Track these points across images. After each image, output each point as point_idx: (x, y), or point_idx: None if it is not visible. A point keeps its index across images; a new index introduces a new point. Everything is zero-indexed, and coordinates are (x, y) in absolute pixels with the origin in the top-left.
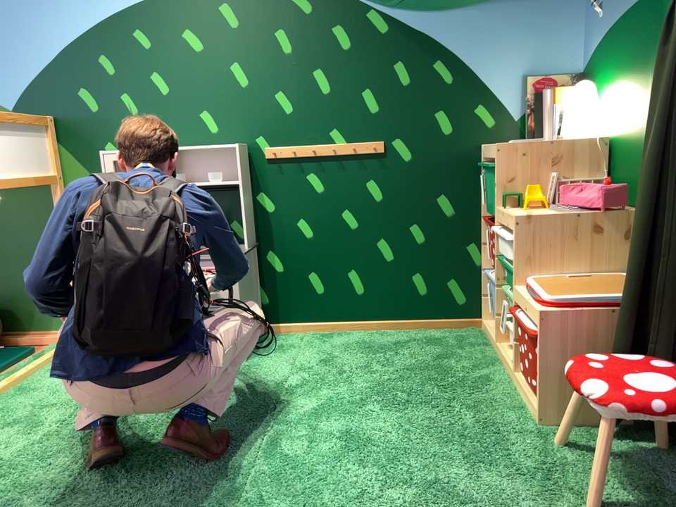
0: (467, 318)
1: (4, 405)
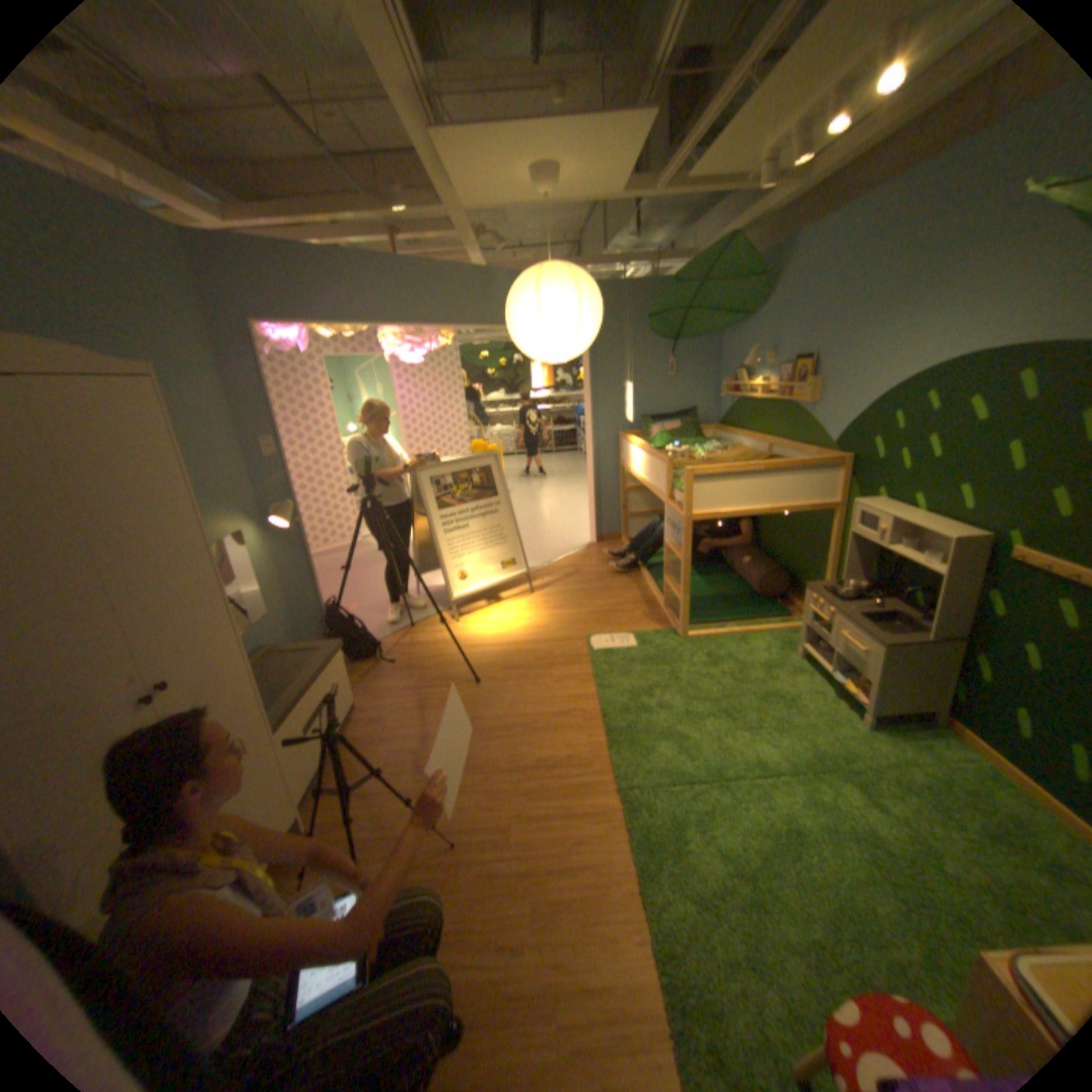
0: None
1: (723, 644)
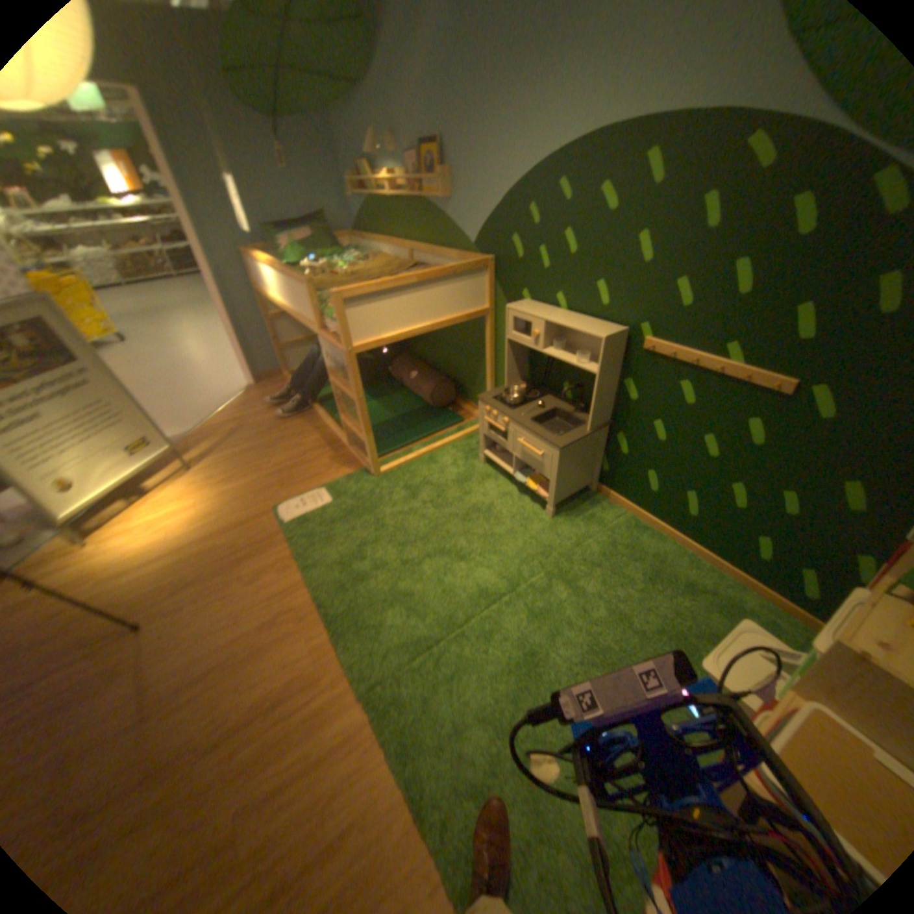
0: (808, 617)
1: (417, 468)
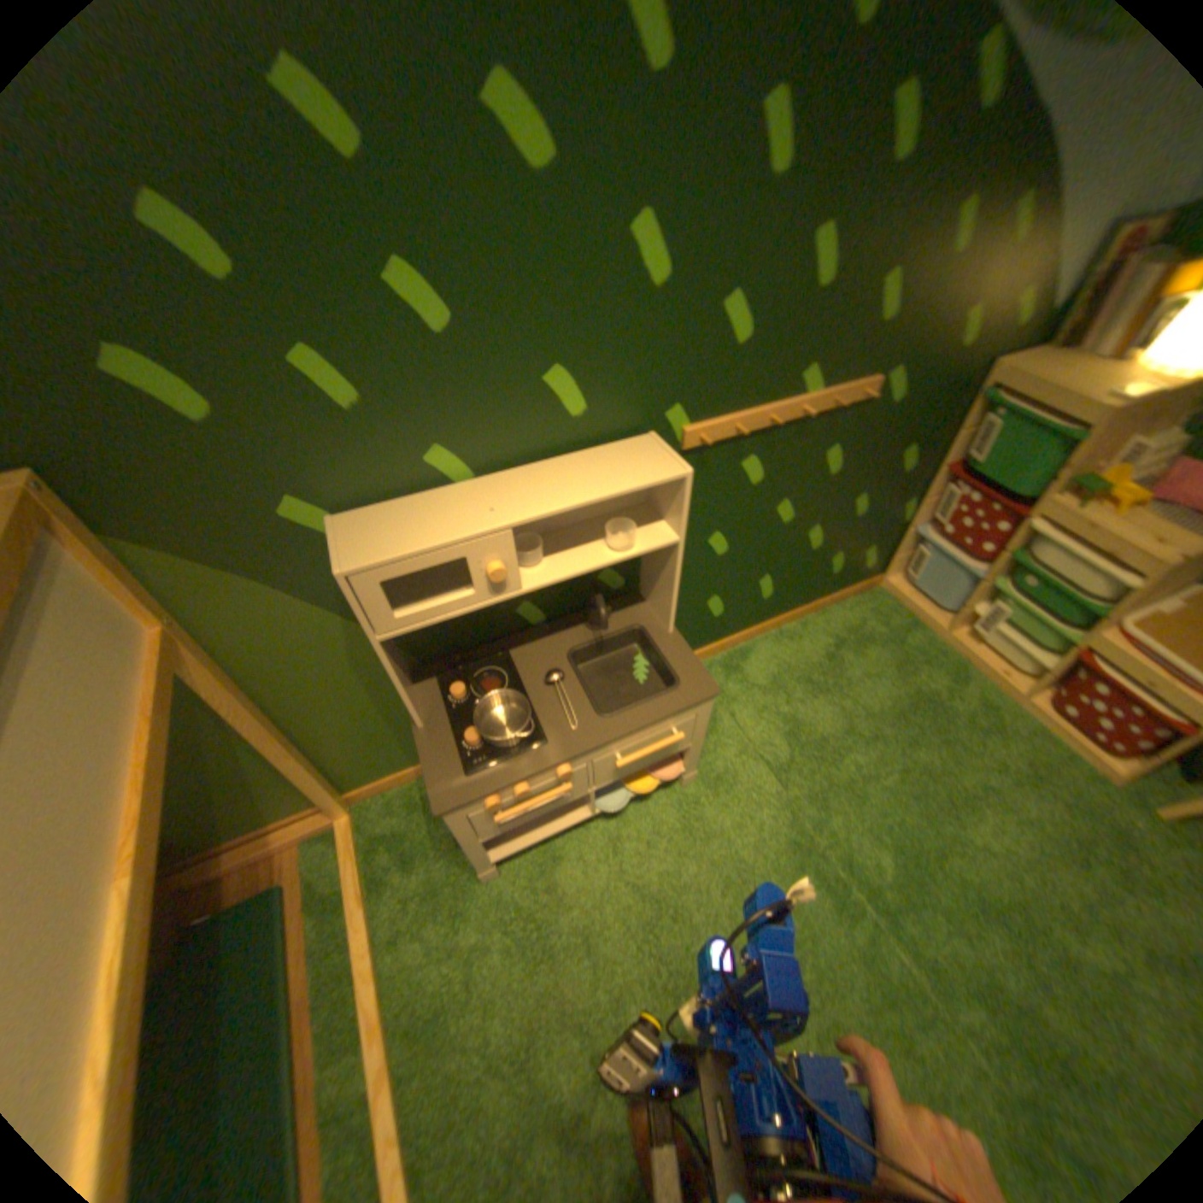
0: (869, 581)
1: (435, 1094)
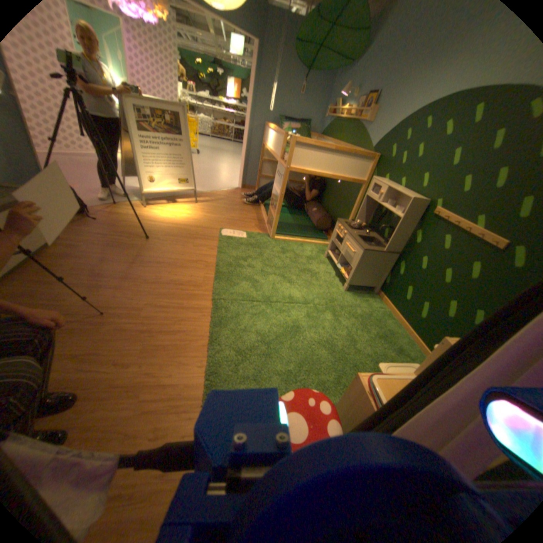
0: None
1: (291, 245)
